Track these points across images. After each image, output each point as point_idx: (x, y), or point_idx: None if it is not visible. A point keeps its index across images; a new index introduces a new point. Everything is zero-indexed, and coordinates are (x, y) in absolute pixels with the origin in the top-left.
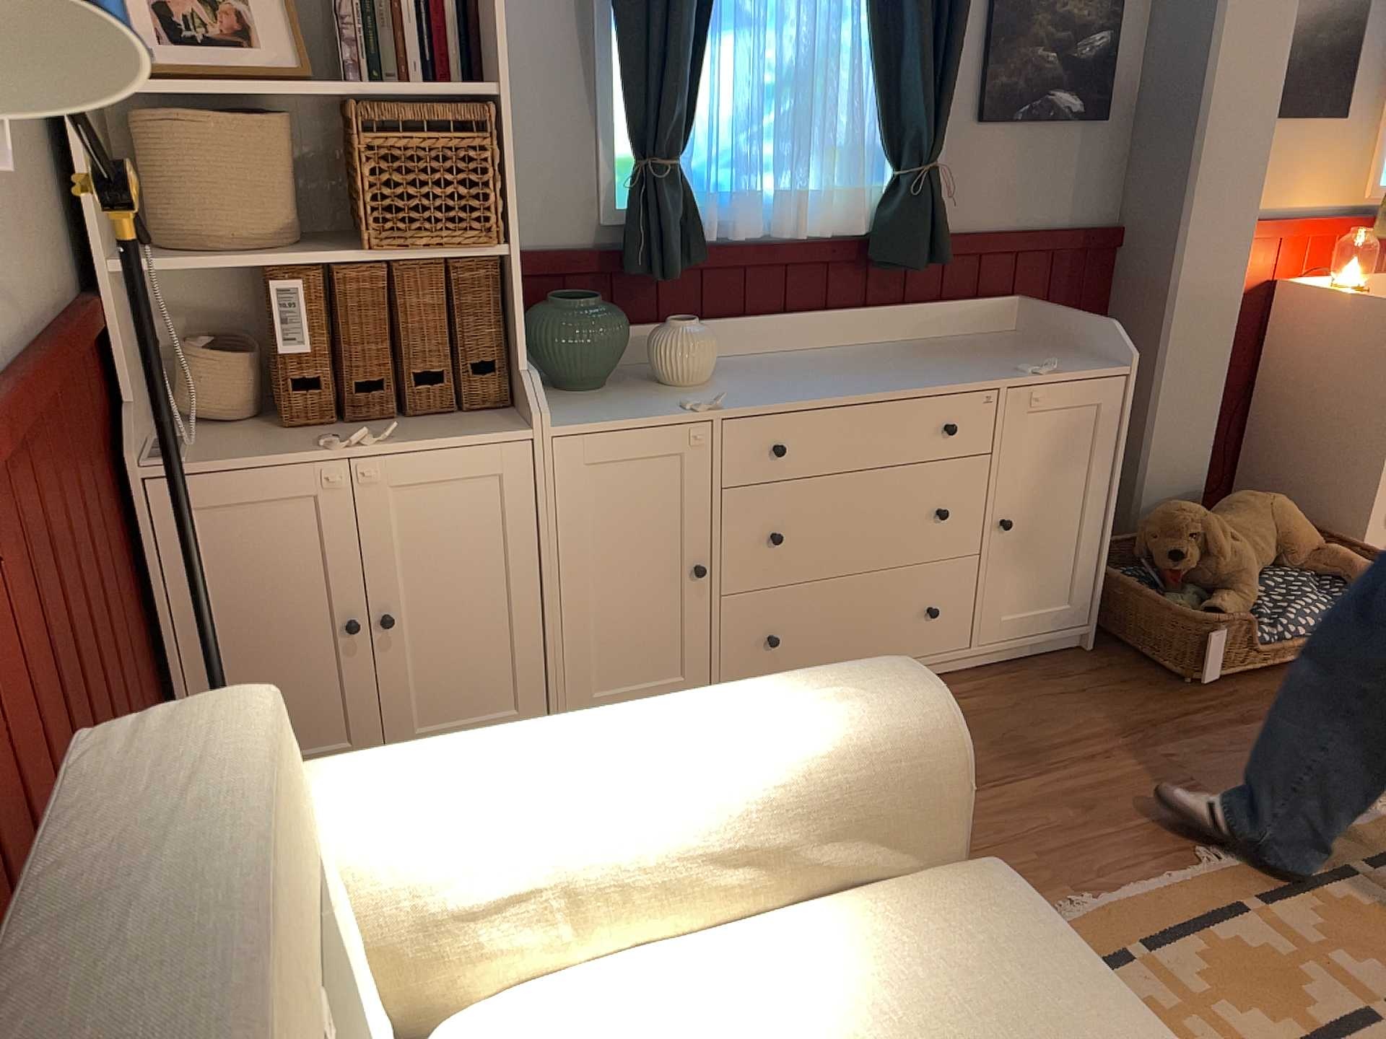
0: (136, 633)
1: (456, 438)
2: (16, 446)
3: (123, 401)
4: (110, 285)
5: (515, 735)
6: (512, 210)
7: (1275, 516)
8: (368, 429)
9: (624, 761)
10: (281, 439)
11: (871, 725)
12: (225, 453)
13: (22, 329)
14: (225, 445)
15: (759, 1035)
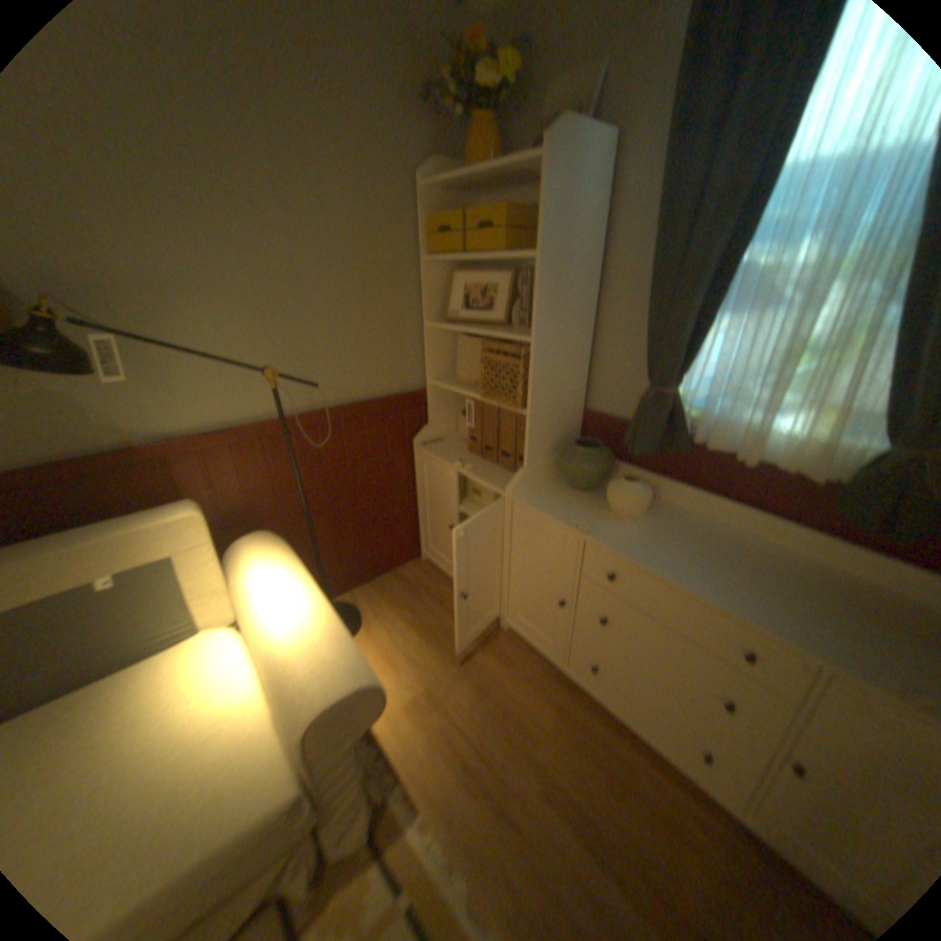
0: (399, 492)
1: (488, 482)
2: (311, 430)
3: (429, 423)
4: (430, 387)
5: (287, 581)
6: (532, 396)
7: None
8: (482, 464)
9: (269, 613)
10: (460, 454)
11: (296, 689)
12: (440, 451)
13: (350, 398)
14: (448, 449)
15: (194, 716)
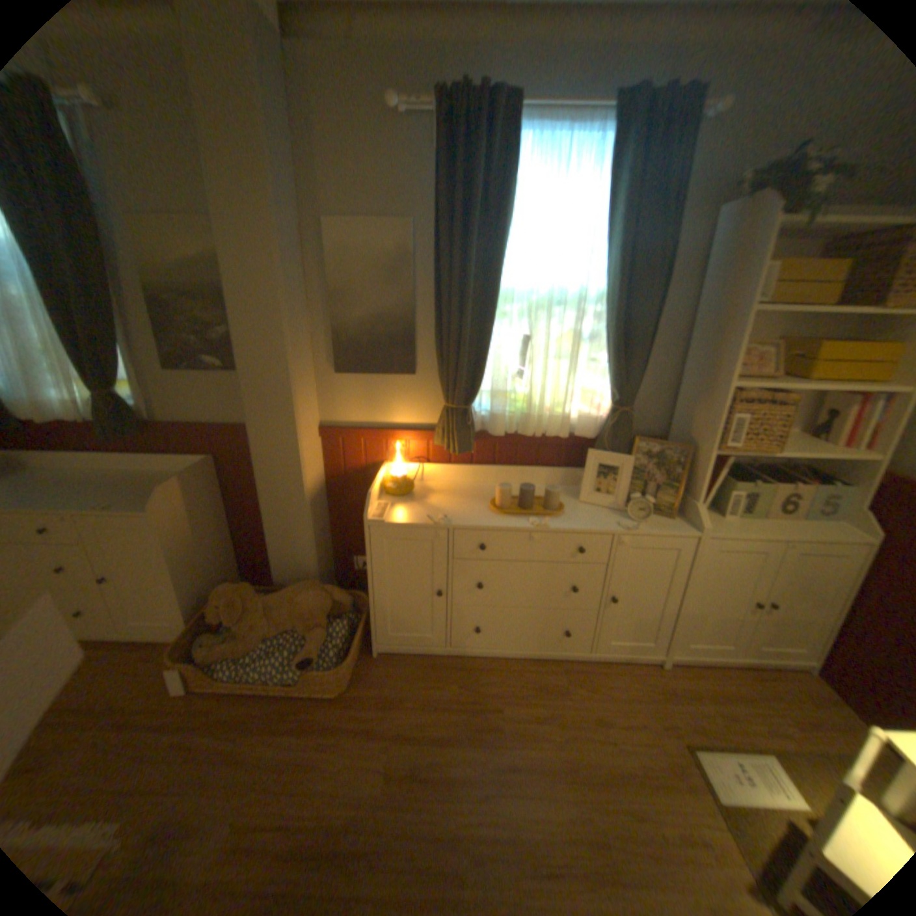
0: None
1: None
2: None
3: None
4: None
5: None
6: None
7: (295, 604)
8: None
9: None
10: None
11: None
12: None
13: None
14: None
15: None
